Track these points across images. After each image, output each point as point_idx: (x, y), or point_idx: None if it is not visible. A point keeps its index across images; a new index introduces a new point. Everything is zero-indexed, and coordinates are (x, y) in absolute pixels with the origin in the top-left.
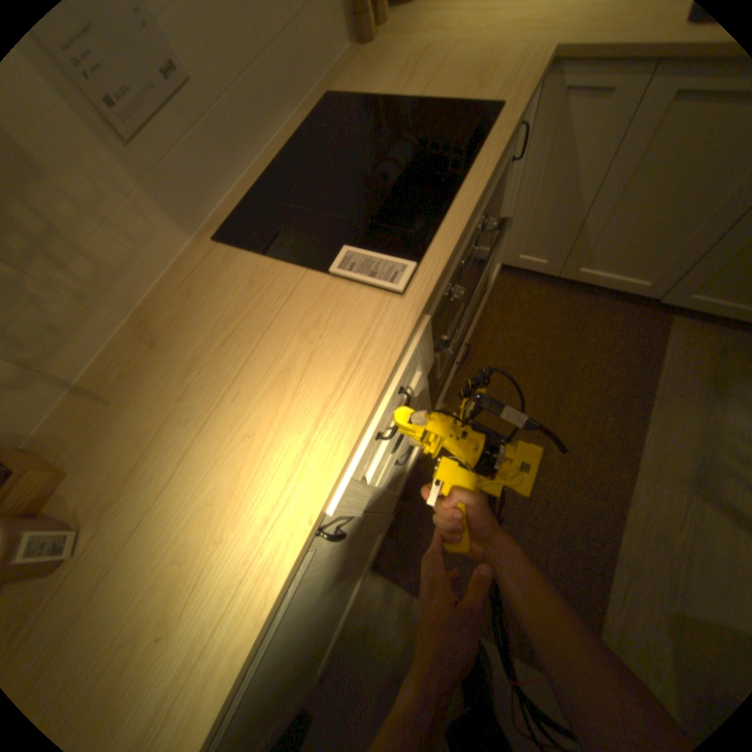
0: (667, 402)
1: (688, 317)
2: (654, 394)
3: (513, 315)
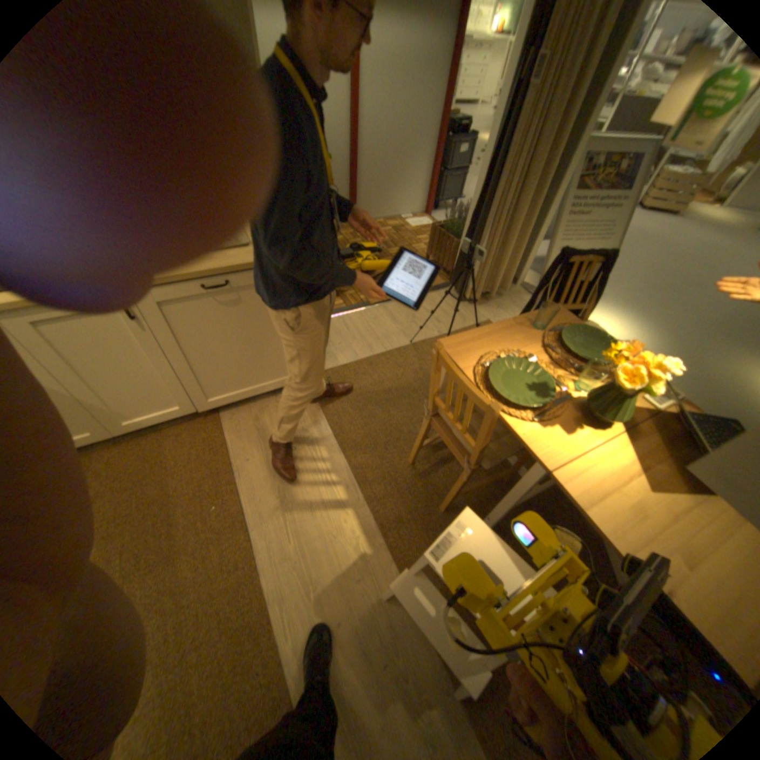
0: (239, 470)
1: (227, 410)
2: (229, 470)
3: (92, 488)
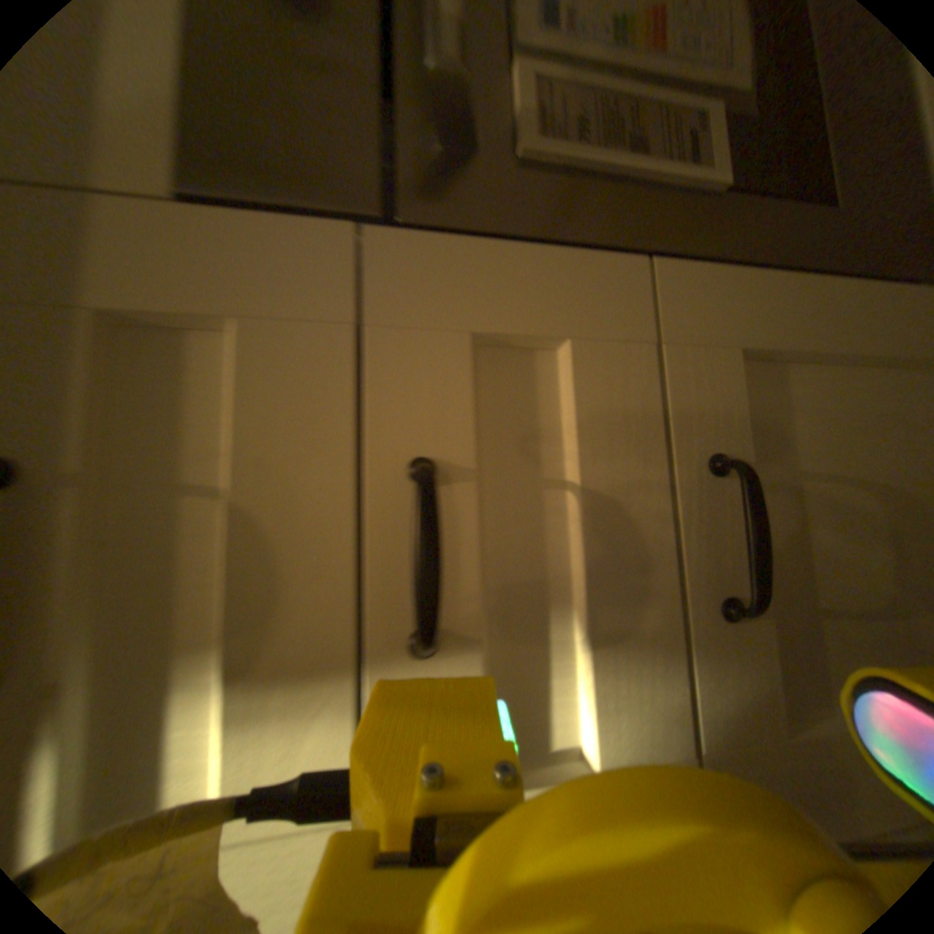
0: None
1: None
2: None
3: None
